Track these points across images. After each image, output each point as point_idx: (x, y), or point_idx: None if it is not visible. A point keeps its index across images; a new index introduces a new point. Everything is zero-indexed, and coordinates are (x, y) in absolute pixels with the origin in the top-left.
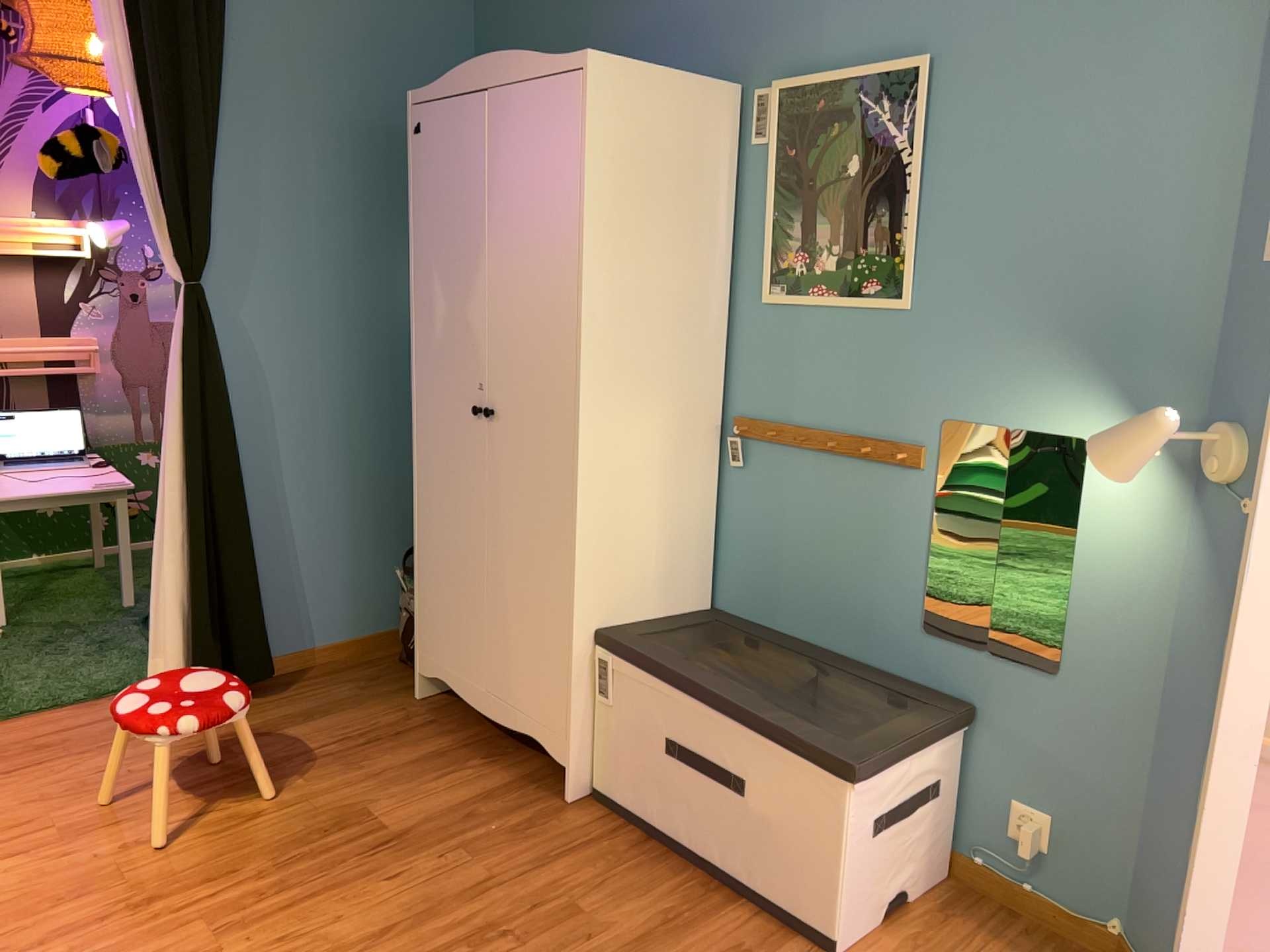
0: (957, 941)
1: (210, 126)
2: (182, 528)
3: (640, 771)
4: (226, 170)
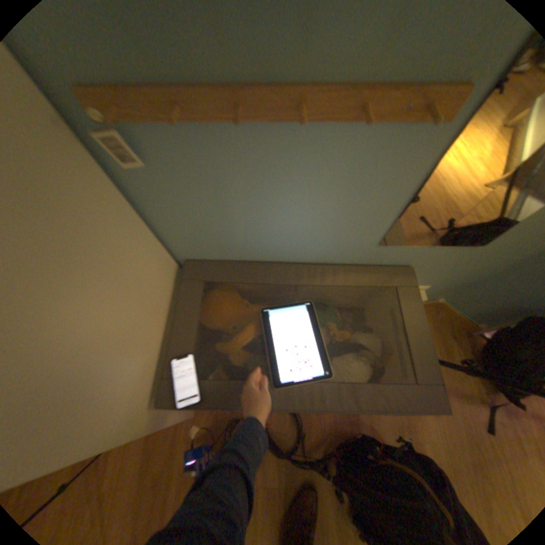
0: None
1: None
2: None
3: None
4: None
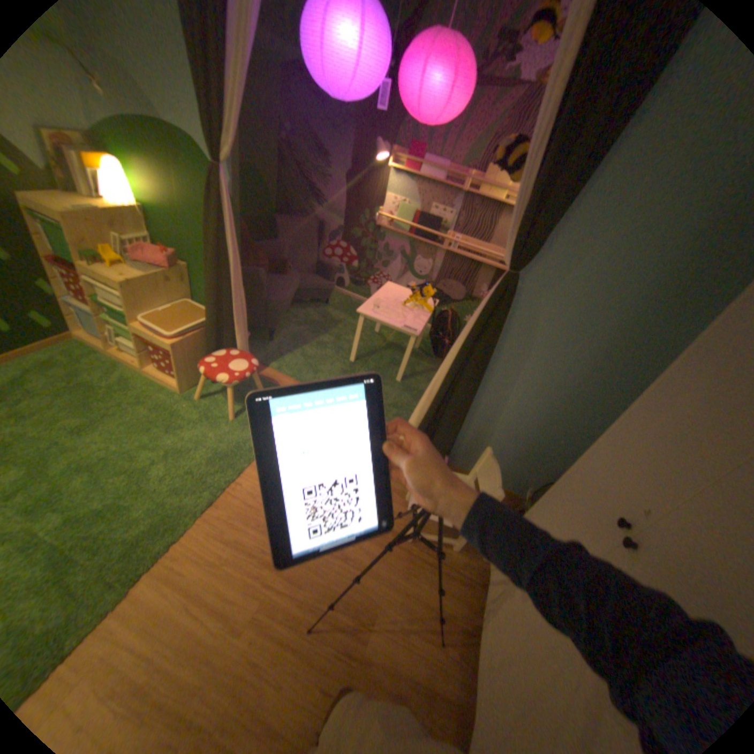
0: None
1: (600, 149)
2: (438, 397)
3: None
4: (599, 191)
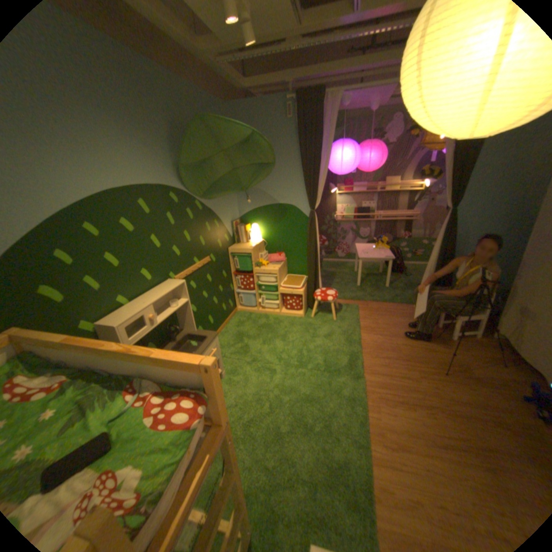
0: None
1: (472, 162)
2: (432, 272)
3: None
4: (473, 173)
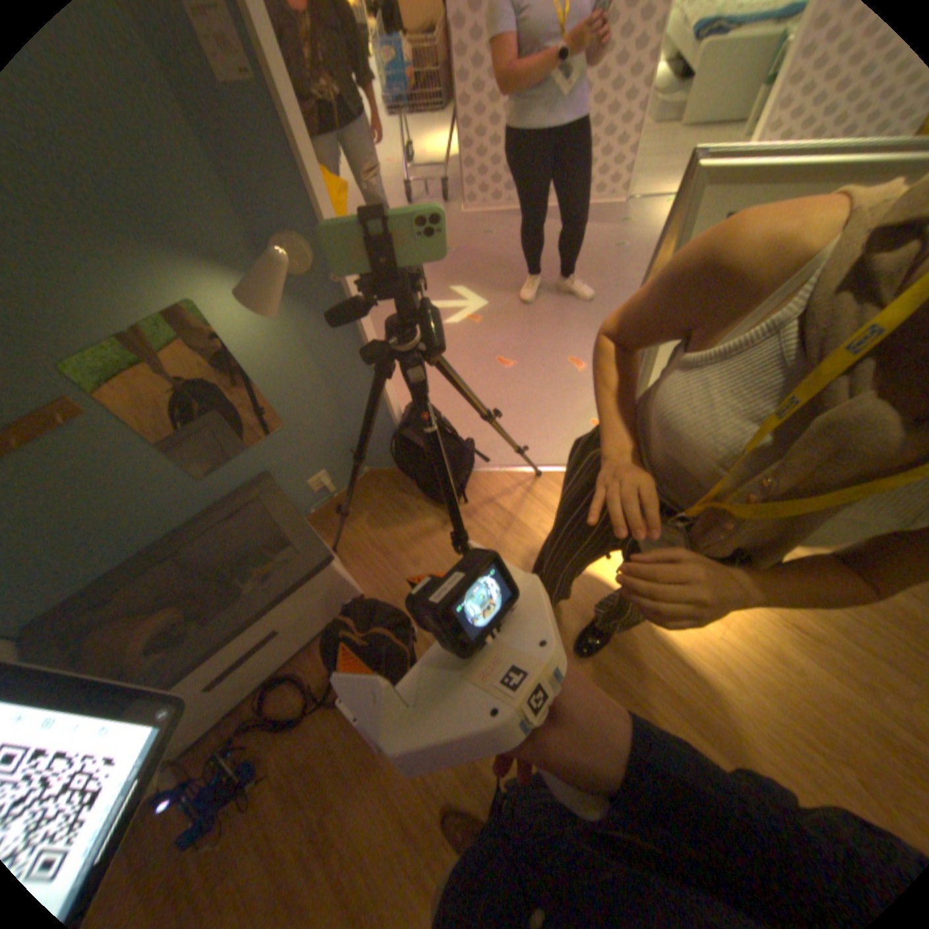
0: (355, 537)
1: None
2: None
3: (197, 718)
4: None
